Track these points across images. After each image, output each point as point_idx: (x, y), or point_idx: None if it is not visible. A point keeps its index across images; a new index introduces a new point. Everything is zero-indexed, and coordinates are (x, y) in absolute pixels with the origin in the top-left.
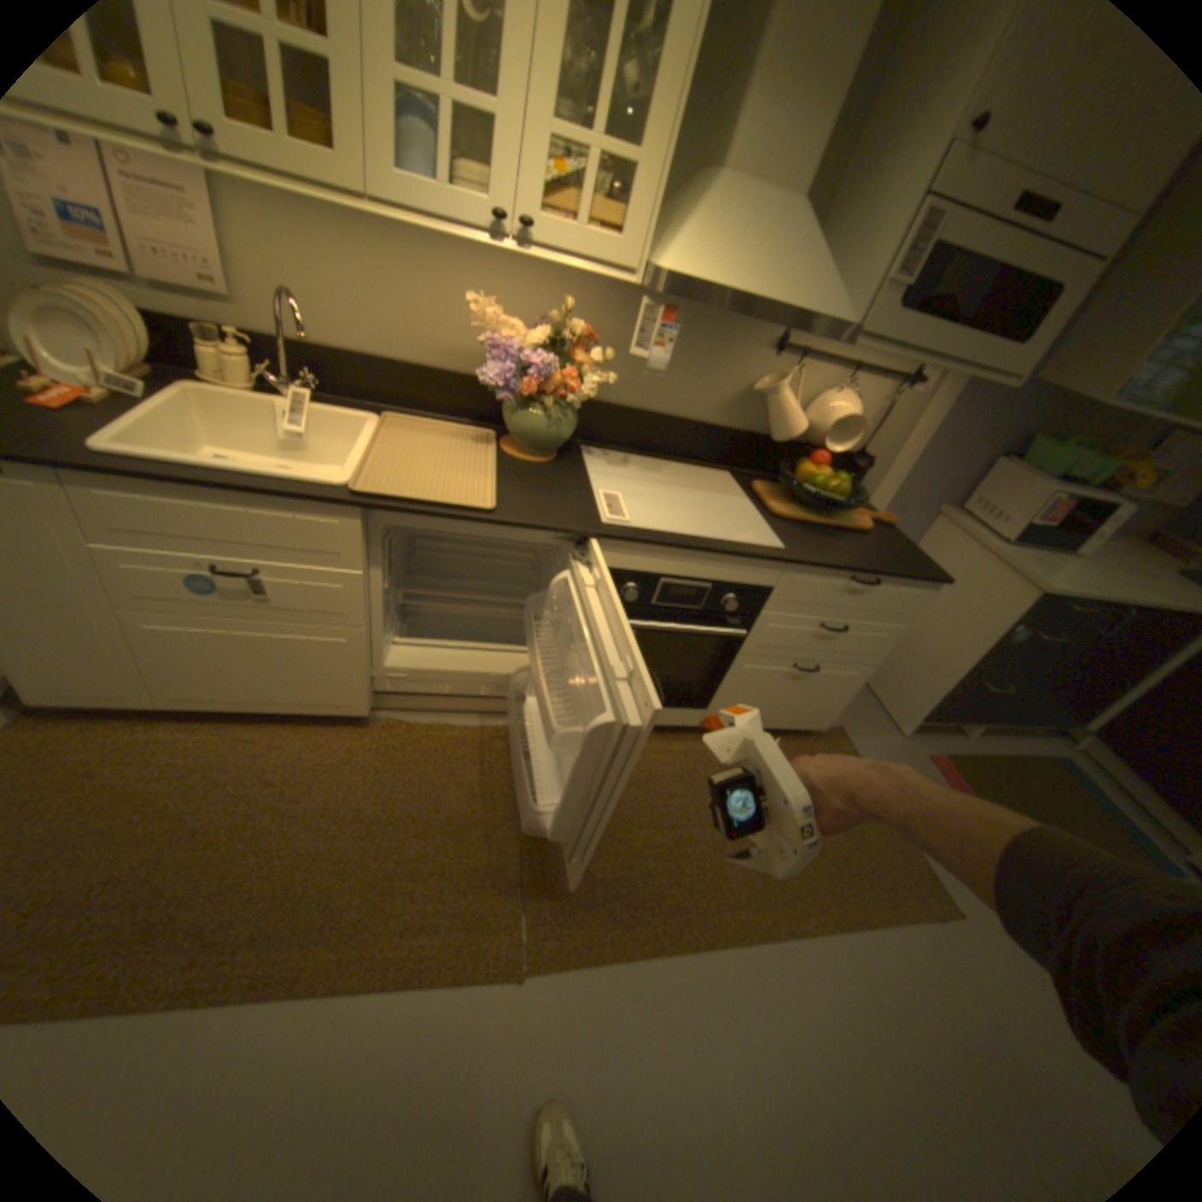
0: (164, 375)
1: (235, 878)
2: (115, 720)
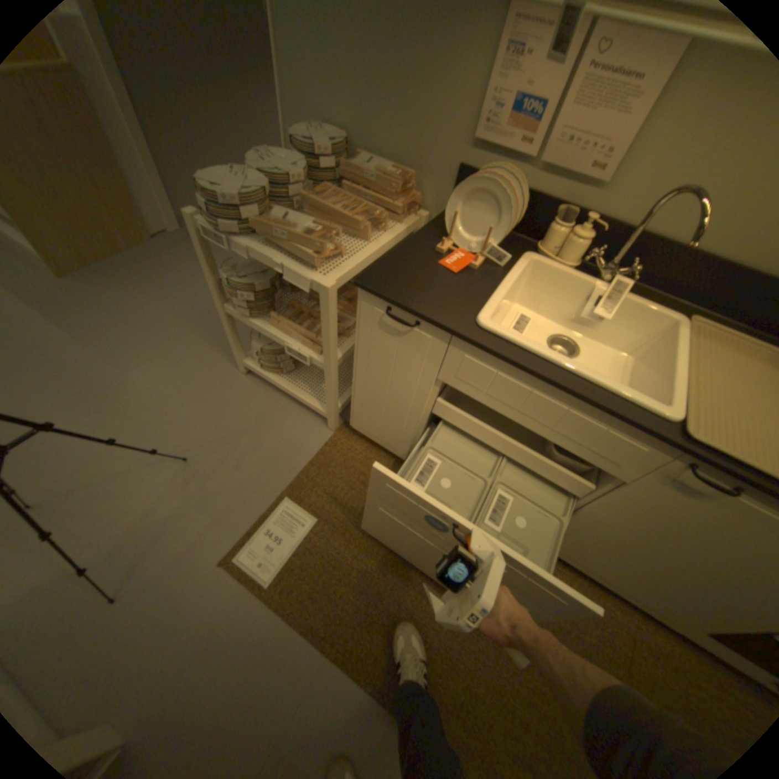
0: (525, 249)
1: (419, 618)
2: (381, 449)
